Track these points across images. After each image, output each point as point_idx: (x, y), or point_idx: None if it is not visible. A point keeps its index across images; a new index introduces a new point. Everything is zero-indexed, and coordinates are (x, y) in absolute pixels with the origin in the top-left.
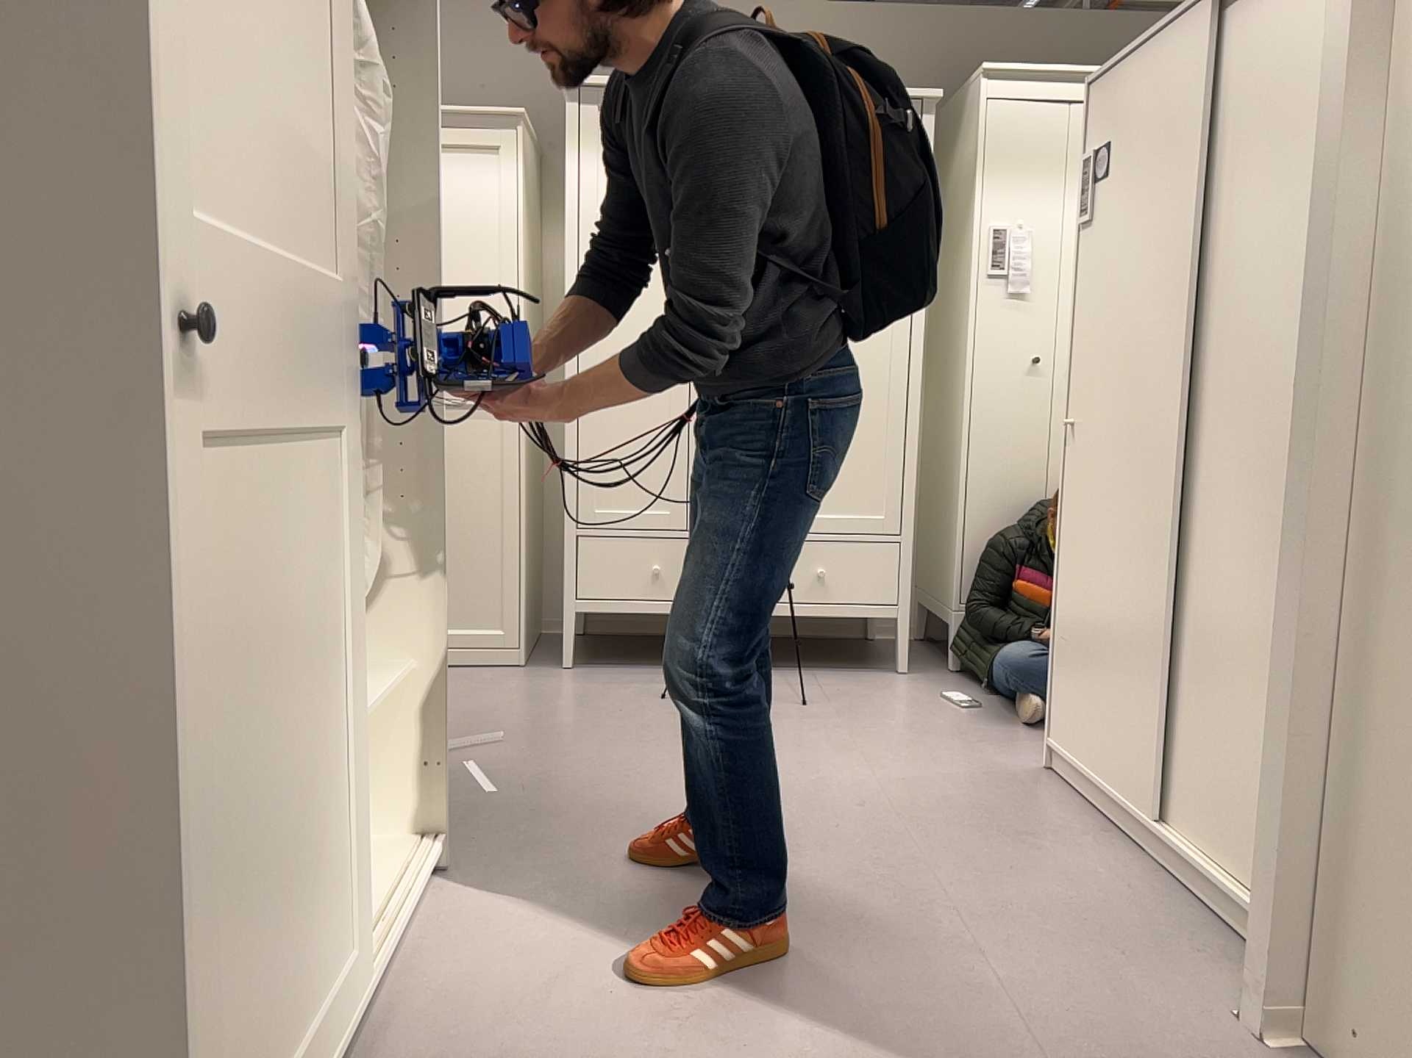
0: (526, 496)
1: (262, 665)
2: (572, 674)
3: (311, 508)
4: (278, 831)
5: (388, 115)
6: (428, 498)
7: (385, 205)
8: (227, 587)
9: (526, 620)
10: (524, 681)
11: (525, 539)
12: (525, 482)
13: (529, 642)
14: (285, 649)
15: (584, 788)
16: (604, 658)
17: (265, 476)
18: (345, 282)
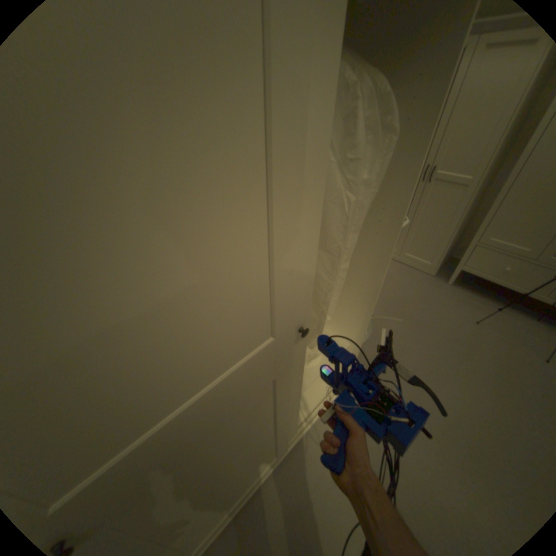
0: (463, 220)
1: (213, 472)
2: (449, 288)
3: (255, 408)
4: (230, 481)
5: (381, 165)
6: (368, 306)
7: (364, 219)
8: (176, 491)
9: (443, 261)
10: (429, 285)
11: (455, 236)
12: (465, 216)
13: (441, 266)
14: (232, 454)
15: (414, 364)
16: (468, 282)
17: (208, 442)
18: (310, 291)
